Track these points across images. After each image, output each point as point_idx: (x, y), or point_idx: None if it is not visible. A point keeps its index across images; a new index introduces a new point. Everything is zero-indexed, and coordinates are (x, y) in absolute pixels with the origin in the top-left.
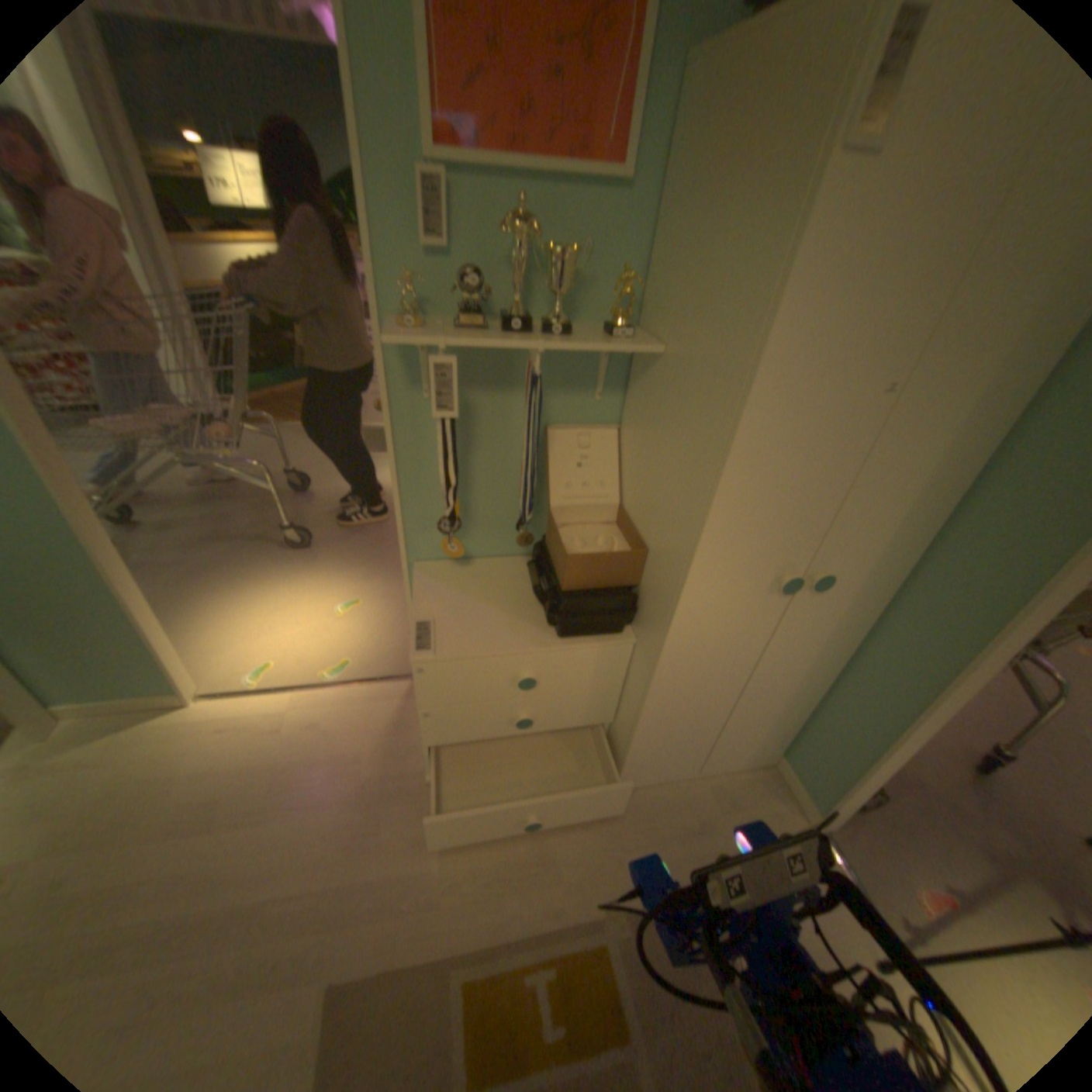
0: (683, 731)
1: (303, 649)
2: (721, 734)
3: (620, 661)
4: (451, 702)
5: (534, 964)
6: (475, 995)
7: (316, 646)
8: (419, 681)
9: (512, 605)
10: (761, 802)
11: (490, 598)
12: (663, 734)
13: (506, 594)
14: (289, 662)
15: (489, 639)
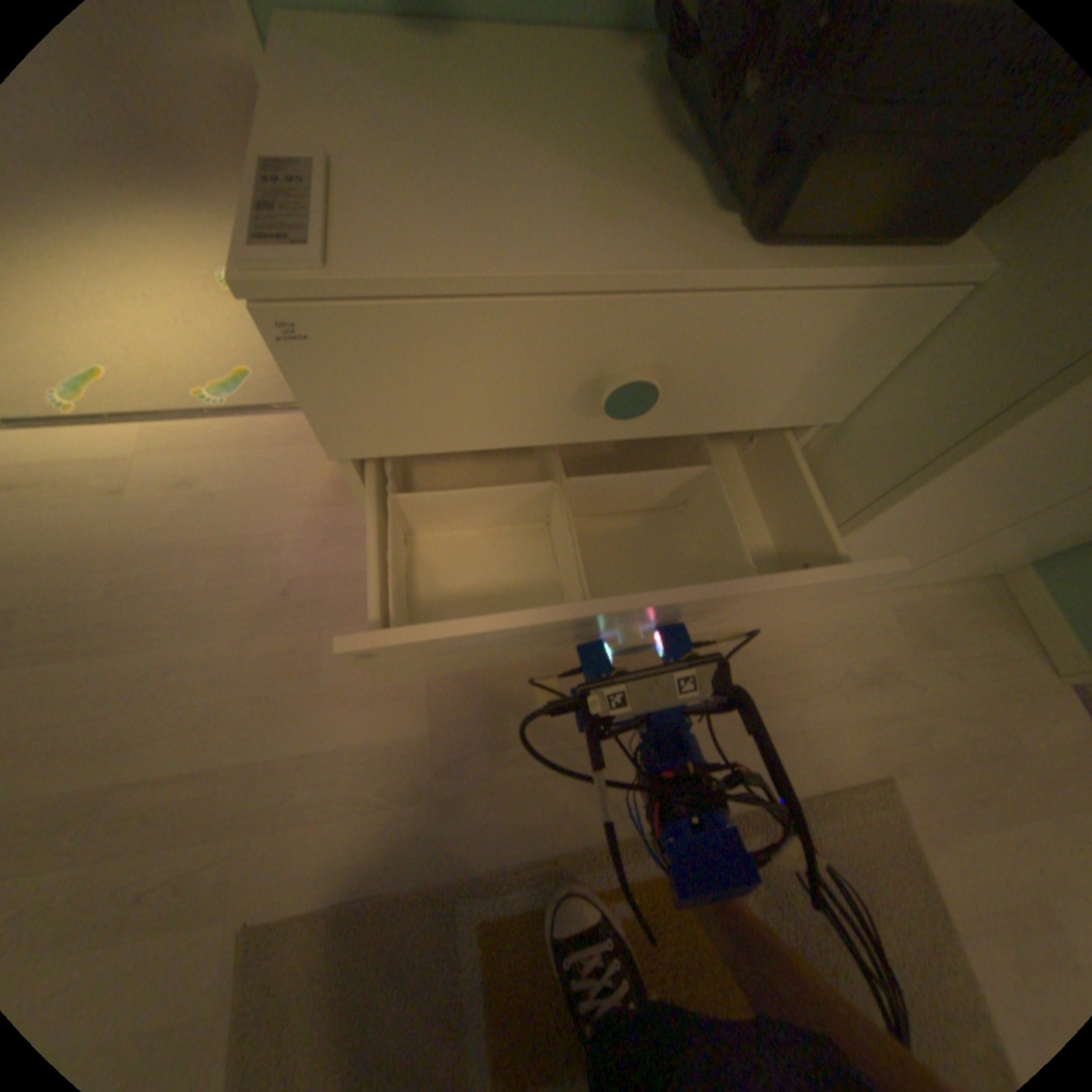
0: (946, 525)
1: (161, 346)
2: (999, 530)
3: (893, 345)
4: (421, 443)
5: (602, 892)
6: (502, 943)
7: (187, 342)
8: (307, 372)
9: (595, 141)
10: (976, 632)
11: (522, 116)
12: (905, 530)
13: (573, 112)
14: (136, 368)
15: (527, 226)
